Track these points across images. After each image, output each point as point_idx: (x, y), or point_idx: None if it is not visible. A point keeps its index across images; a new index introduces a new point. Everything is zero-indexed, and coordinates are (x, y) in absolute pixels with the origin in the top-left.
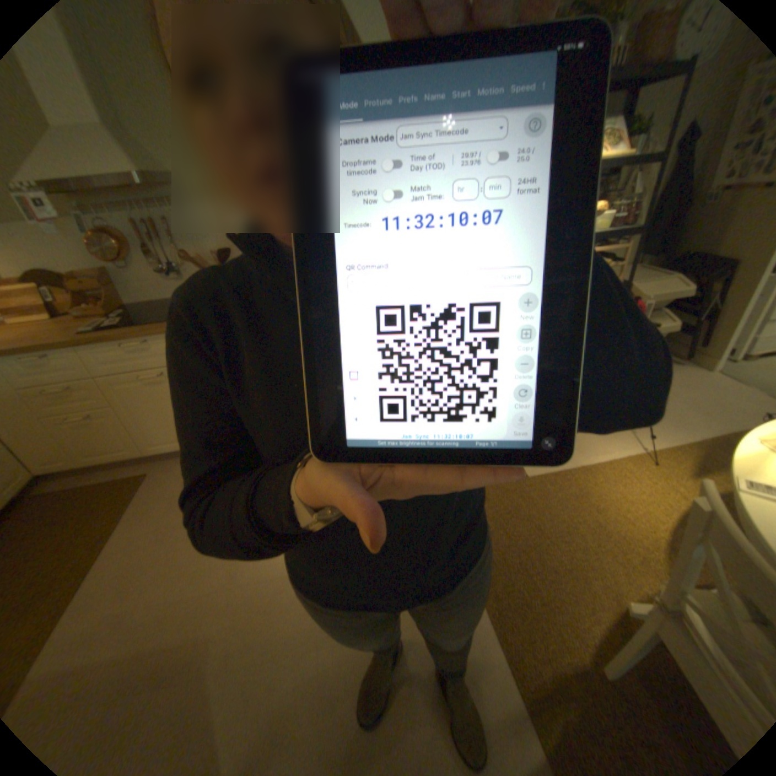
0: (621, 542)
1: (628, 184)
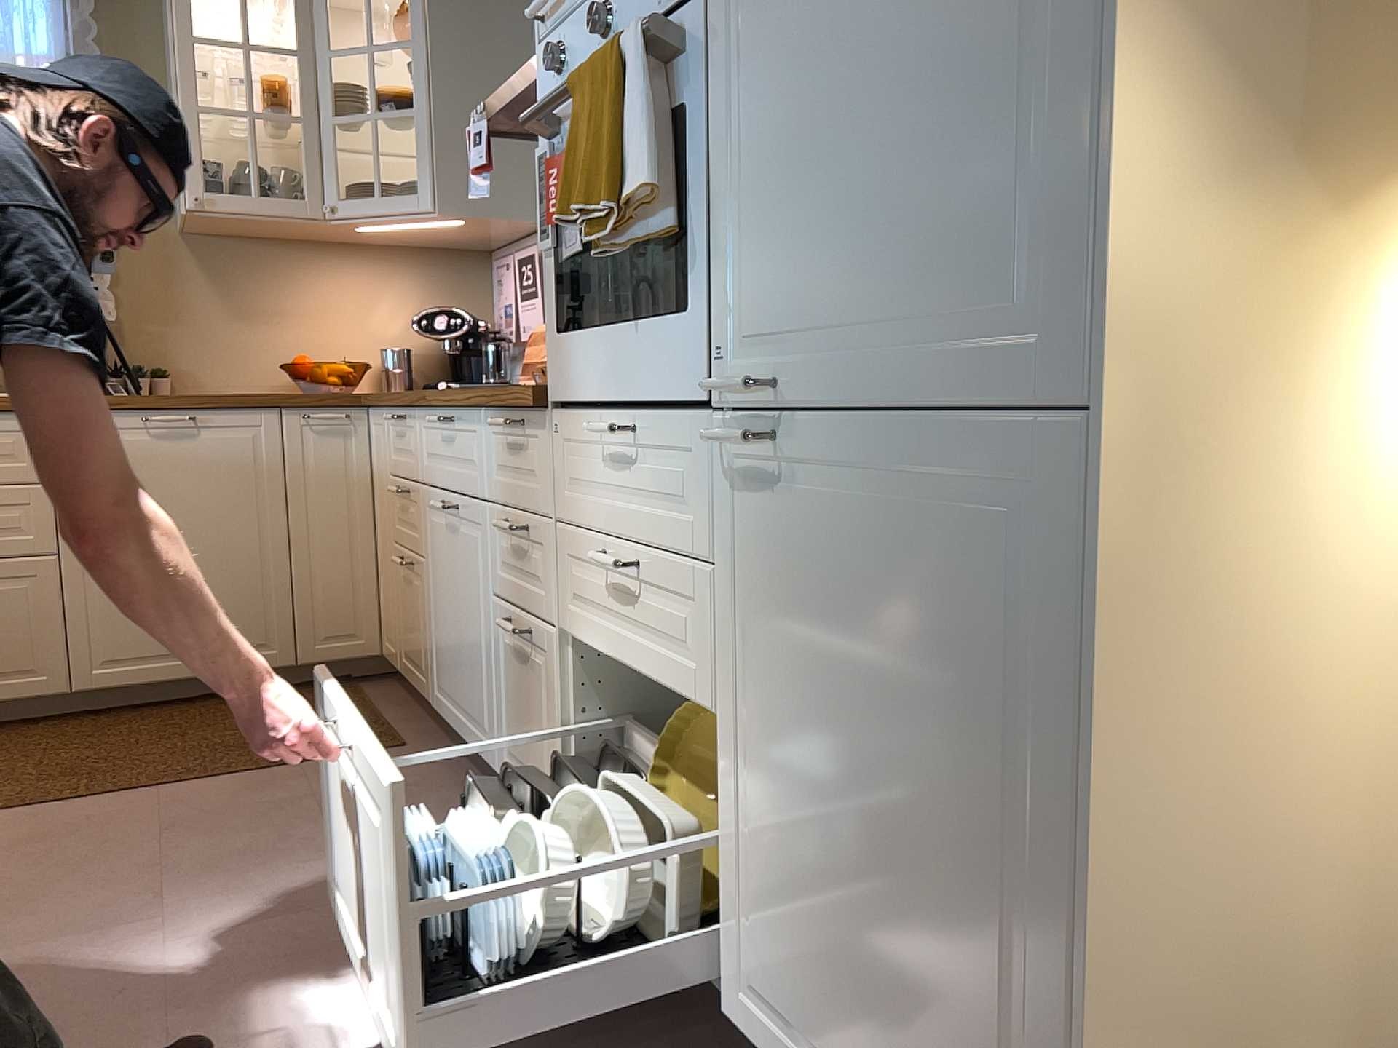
0: None
1: None
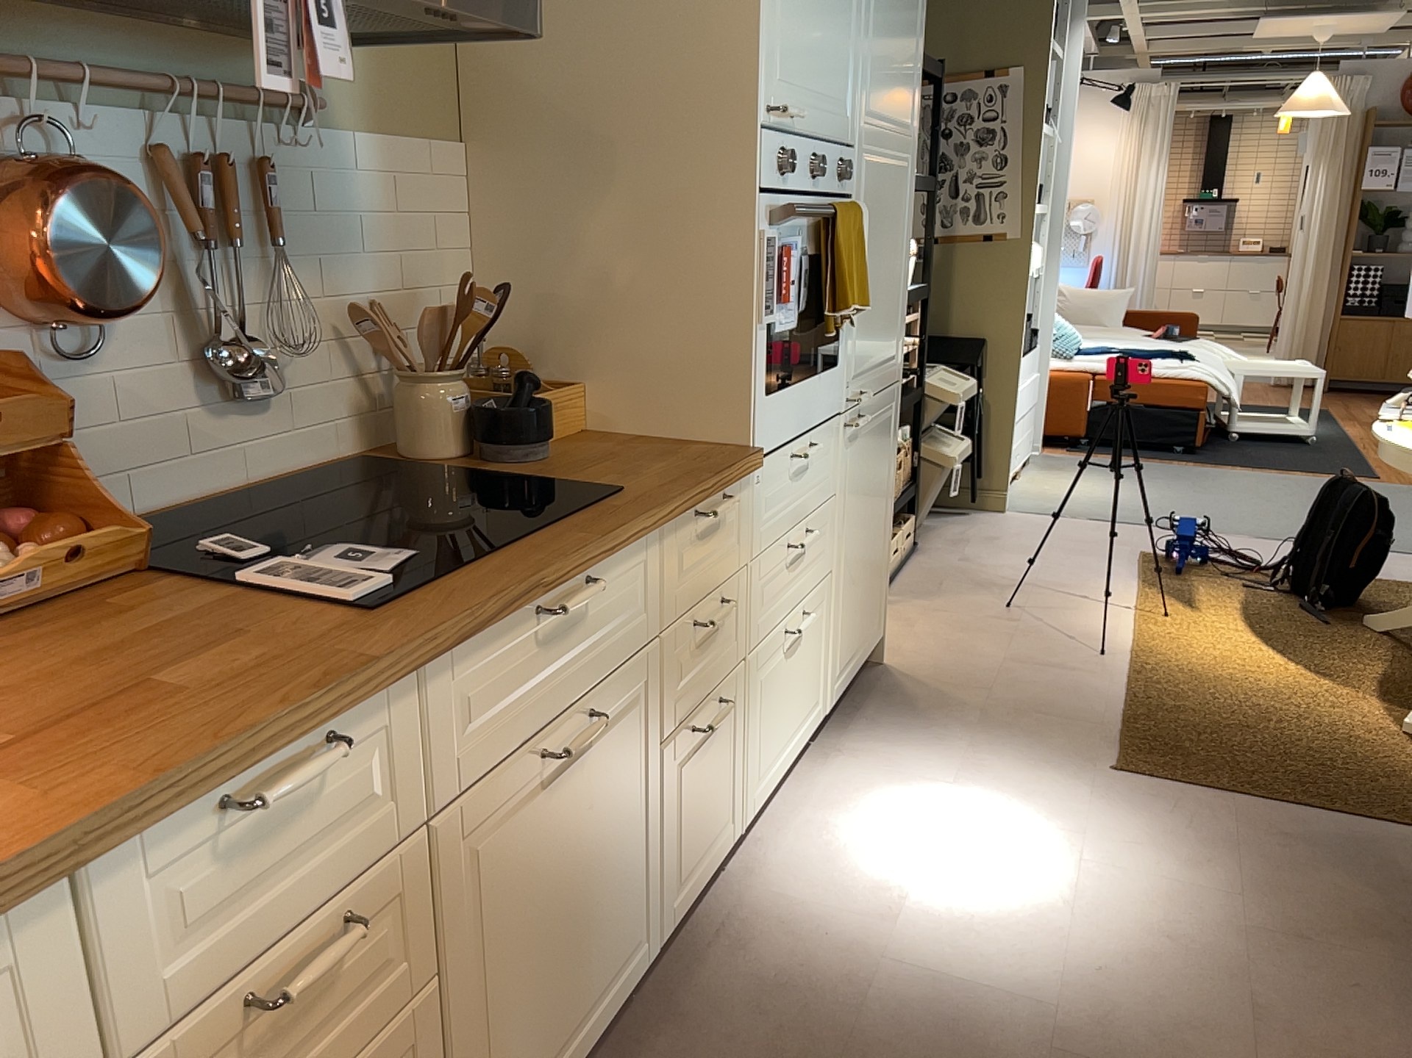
0: (1287, 691)
1: None
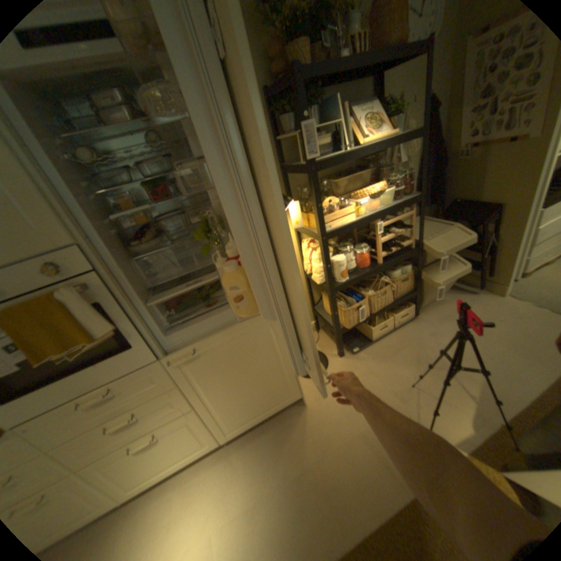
0: None
1: (393, 155)
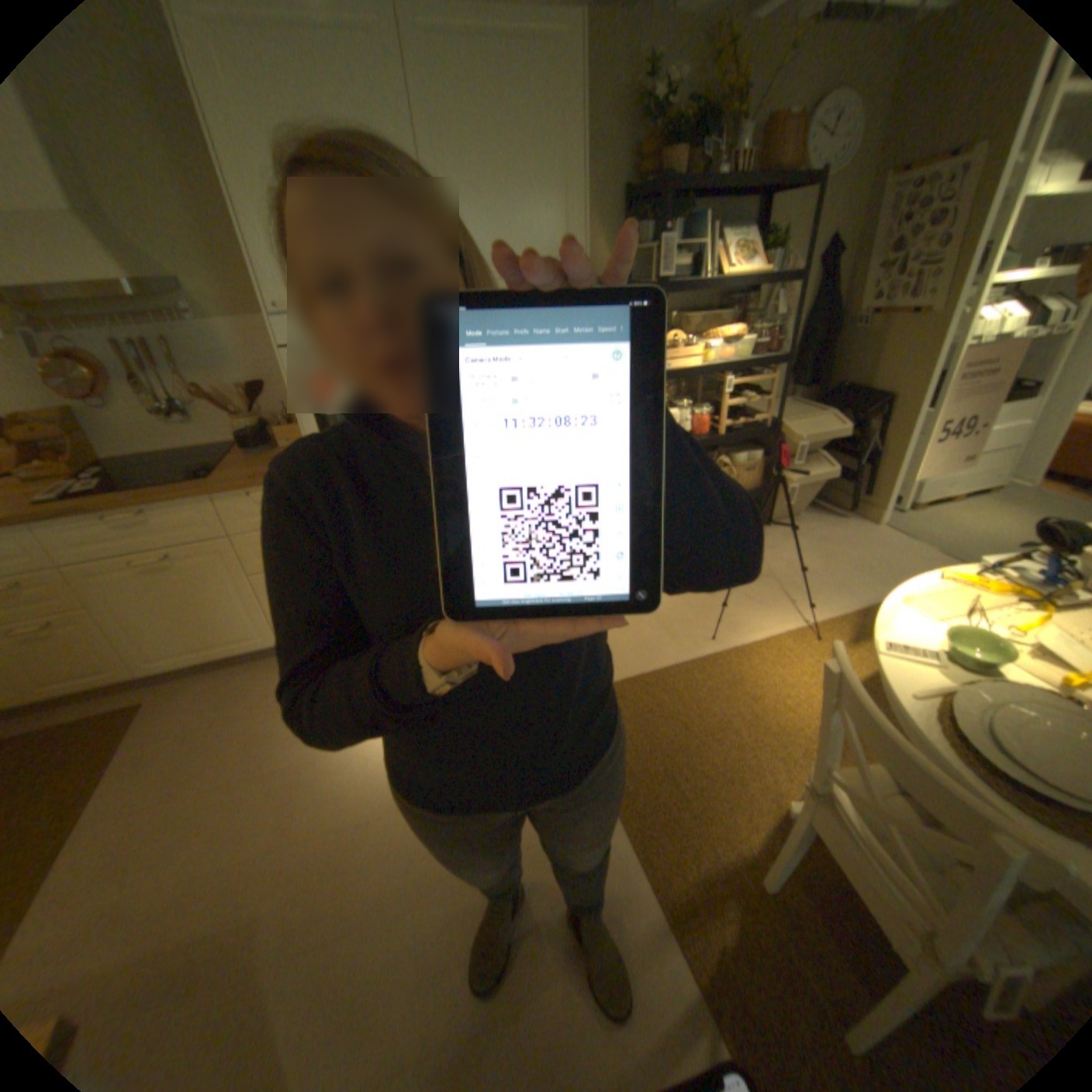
0: (779, 733)
1: (769, 303)
